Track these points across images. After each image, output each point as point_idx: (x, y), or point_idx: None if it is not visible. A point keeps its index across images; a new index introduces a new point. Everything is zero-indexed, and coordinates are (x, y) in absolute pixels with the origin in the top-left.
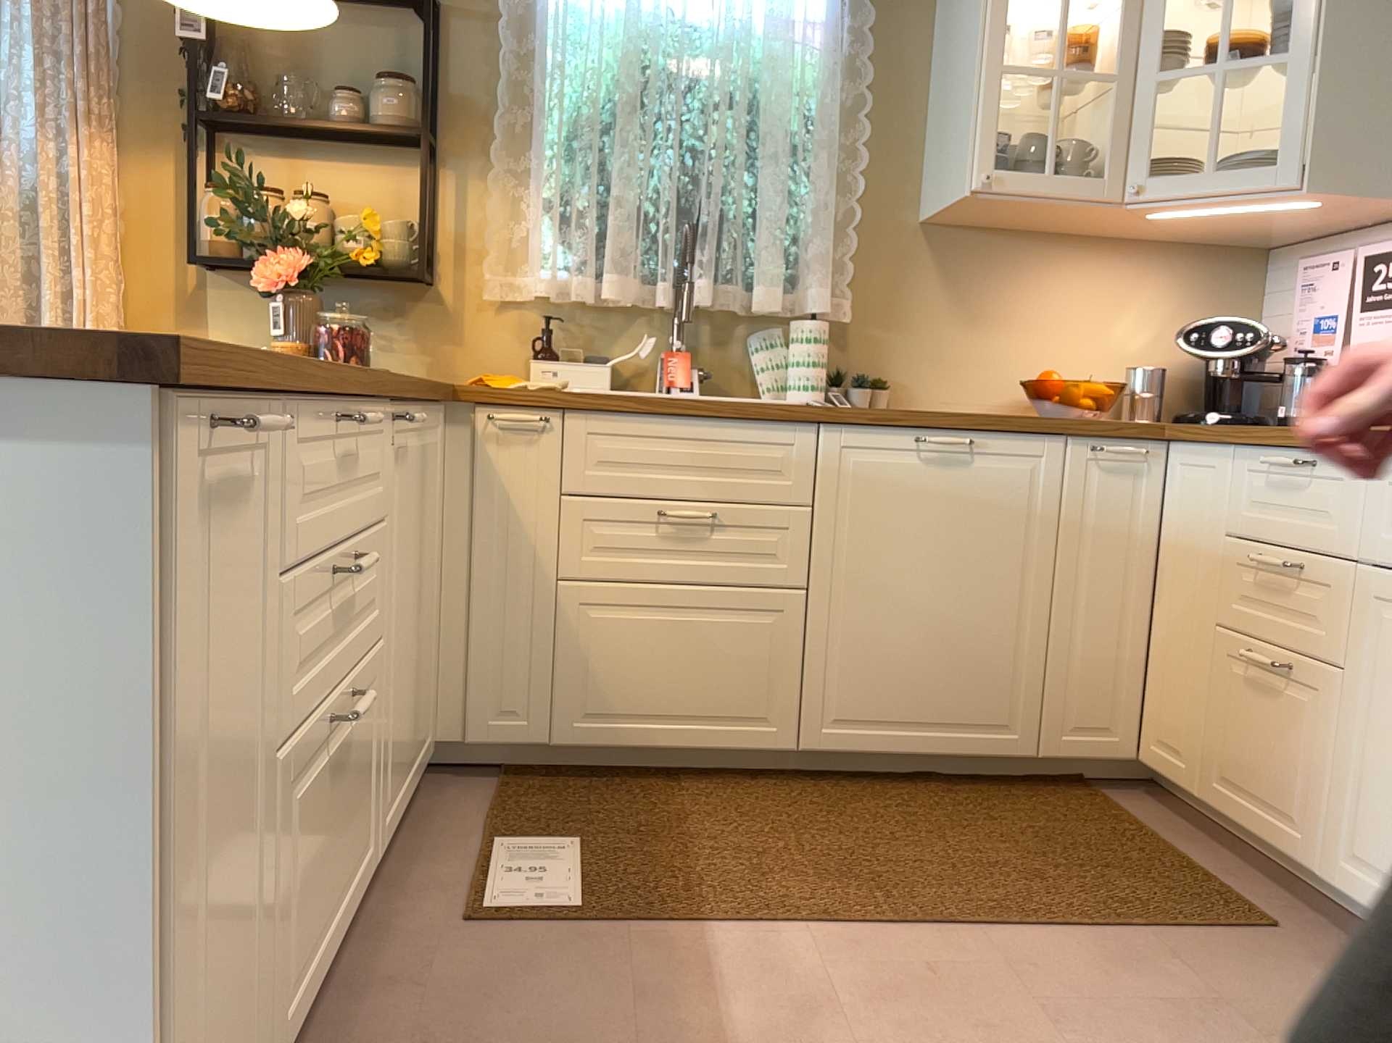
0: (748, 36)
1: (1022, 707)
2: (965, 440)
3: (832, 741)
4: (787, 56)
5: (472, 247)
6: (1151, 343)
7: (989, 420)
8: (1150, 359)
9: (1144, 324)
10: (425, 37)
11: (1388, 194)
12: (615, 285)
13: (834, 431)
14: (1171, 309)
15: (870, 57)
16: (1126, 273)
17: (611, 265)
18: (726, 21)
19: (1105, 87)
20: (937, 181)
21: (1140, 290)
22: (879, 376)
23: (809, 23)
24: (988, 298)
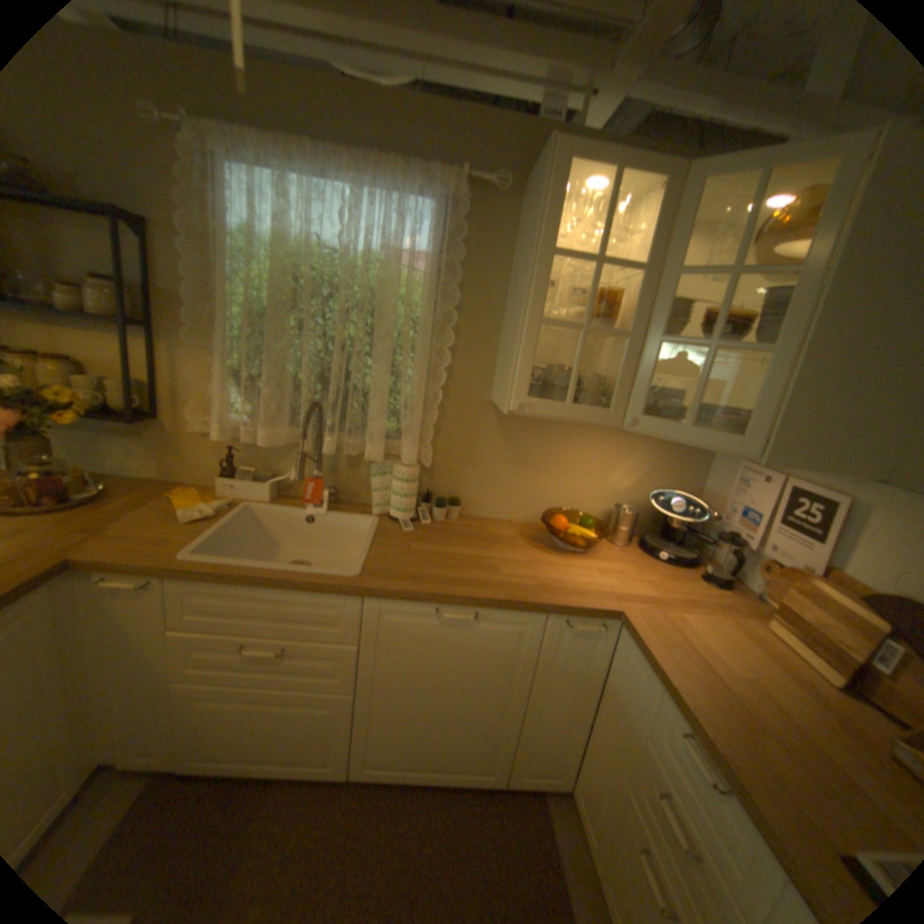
0: (368, 262)
1: (498, 766)
2: (469, 620)
3: (369, 778)
4: (396, 281)
5: (180, 394)
6: (634, 486)
7: (489, 604)
8: (631, 496)
9: (631, 475)
10: (133, 241)
11: (831, 472)
12: (265, 439)
13: (373, 602)
14: (650, 467)
15: (464, 282)
16: (624, 442)
17: (265, 422)
18: (349, 250)
19: (624, 331)
20: (500, 380)
21: (632, 454)
22: (455, 495)
23: (415, 256)
24: (531, 452)
